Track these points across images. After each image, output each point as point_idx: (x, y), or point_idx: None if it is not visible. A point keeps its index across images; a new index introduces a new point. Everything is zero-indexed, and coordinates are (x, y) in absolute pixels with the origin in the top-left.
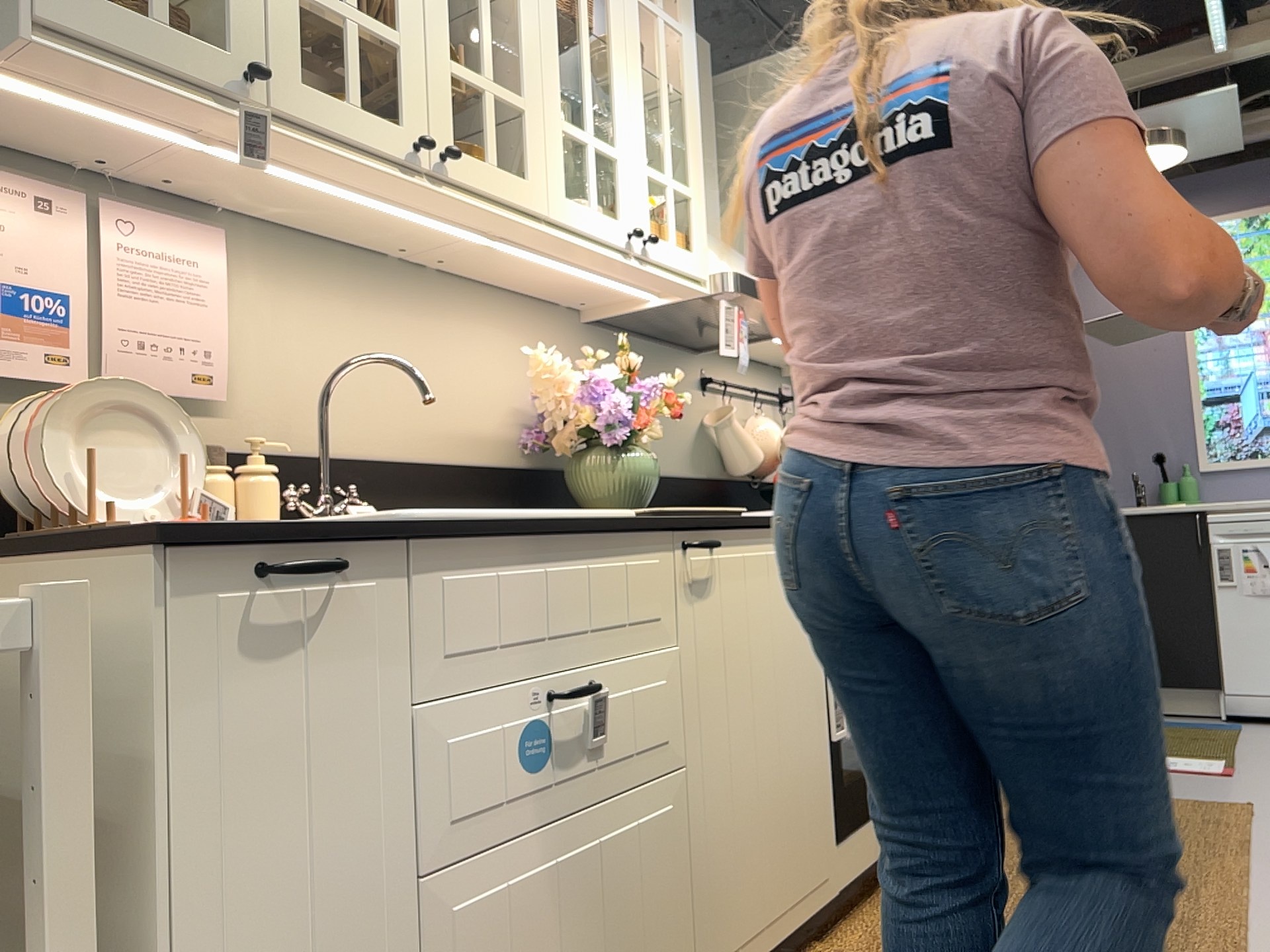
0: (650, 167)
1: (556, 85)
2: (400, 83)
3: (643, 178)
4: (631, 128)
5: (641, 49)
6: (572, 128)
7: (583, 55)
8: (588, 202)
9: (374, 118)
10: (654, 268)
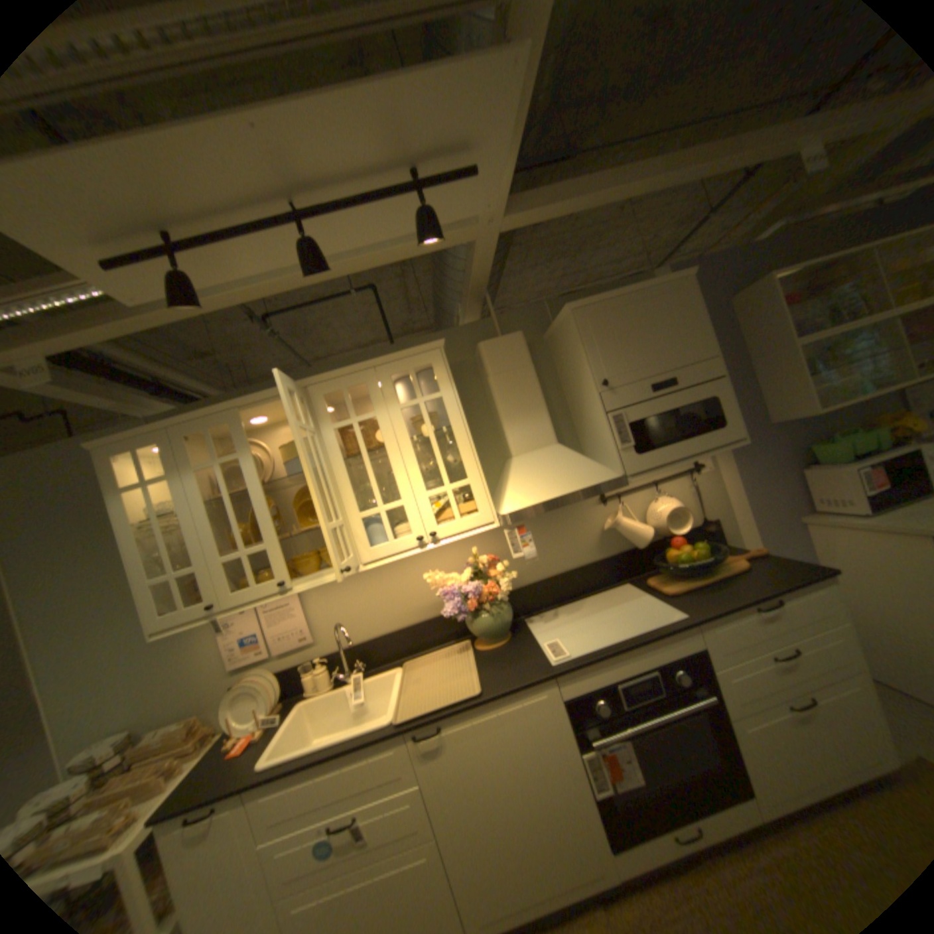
0: (429, 491)
1: (352, 500)
2: (271, 562)
3: (424, 501)
4: (409, 482)
5: (408, 433)
6: (367, 513)
7: (367, 470)
8: (387, 540)
9: (263, 584)
10: (445, 542)
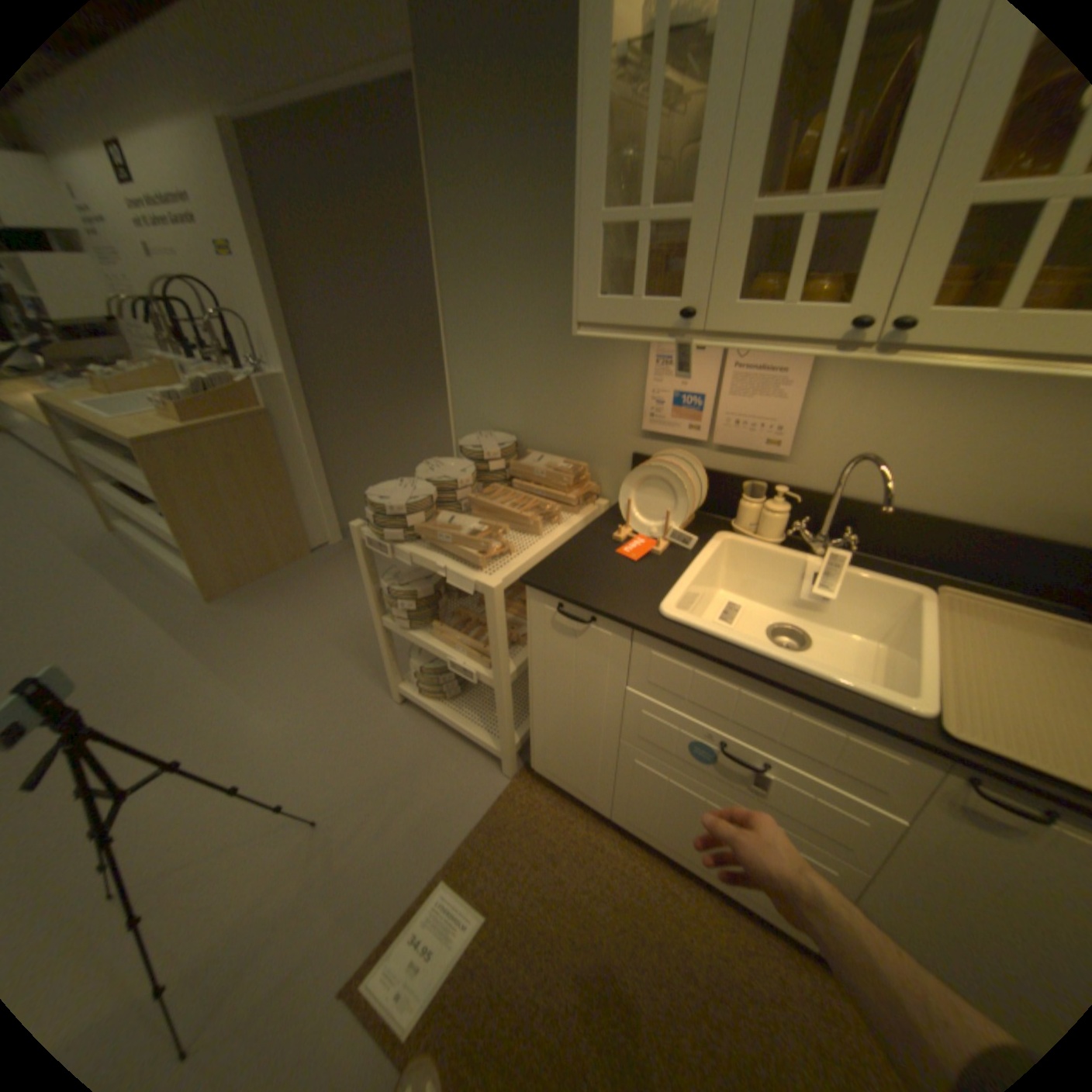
0: None
1: None
2: (867, 255)
3: None
4: None
5: None
6: None
7: None
8: None
9: (816, 307)
10: None
